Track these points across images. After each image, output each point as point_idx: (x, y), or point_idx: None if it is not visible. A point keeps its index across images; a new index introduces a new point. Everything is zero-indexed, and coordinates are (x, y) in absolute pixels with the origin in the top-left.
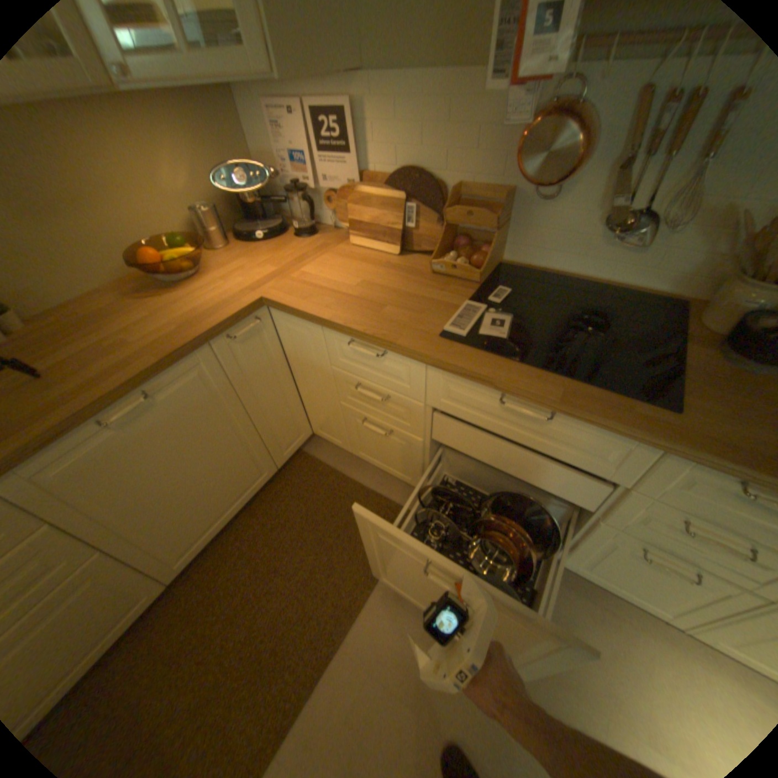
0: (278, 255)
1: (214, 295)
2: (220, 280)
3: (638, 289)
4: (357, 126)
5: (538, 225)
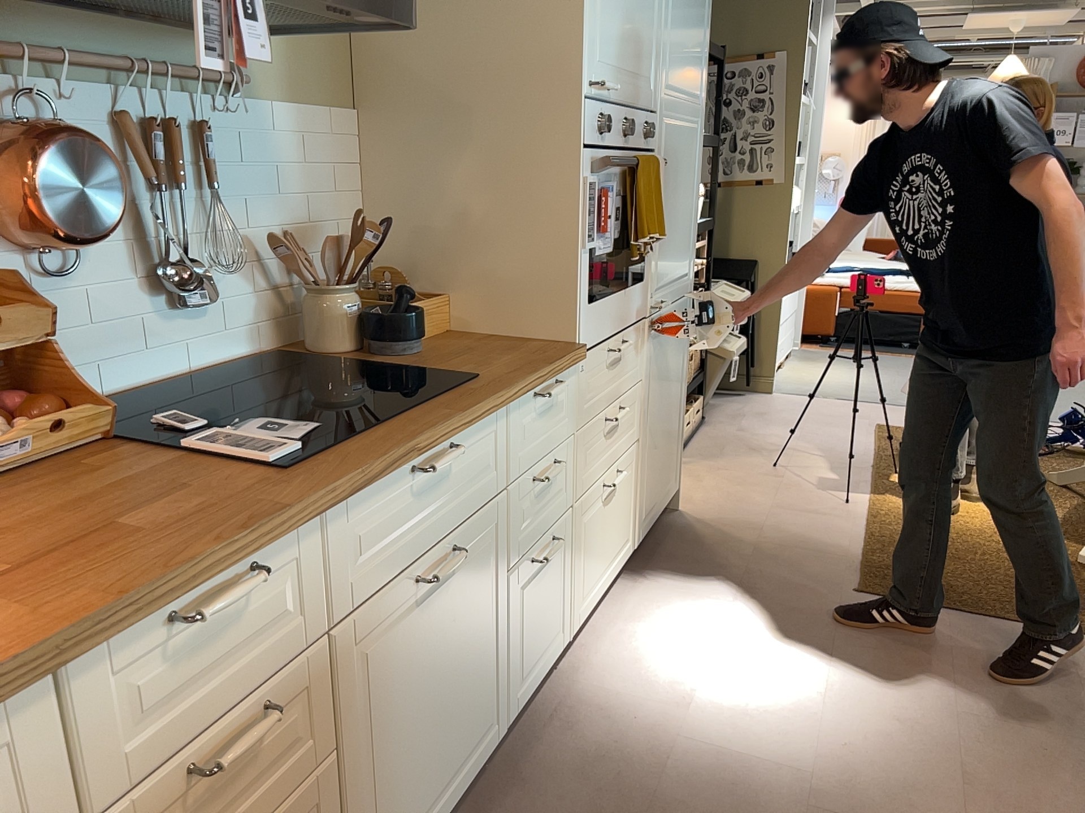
0: None
1: None
2: None
3: (223, 366)
4: None
5: (58, 327)
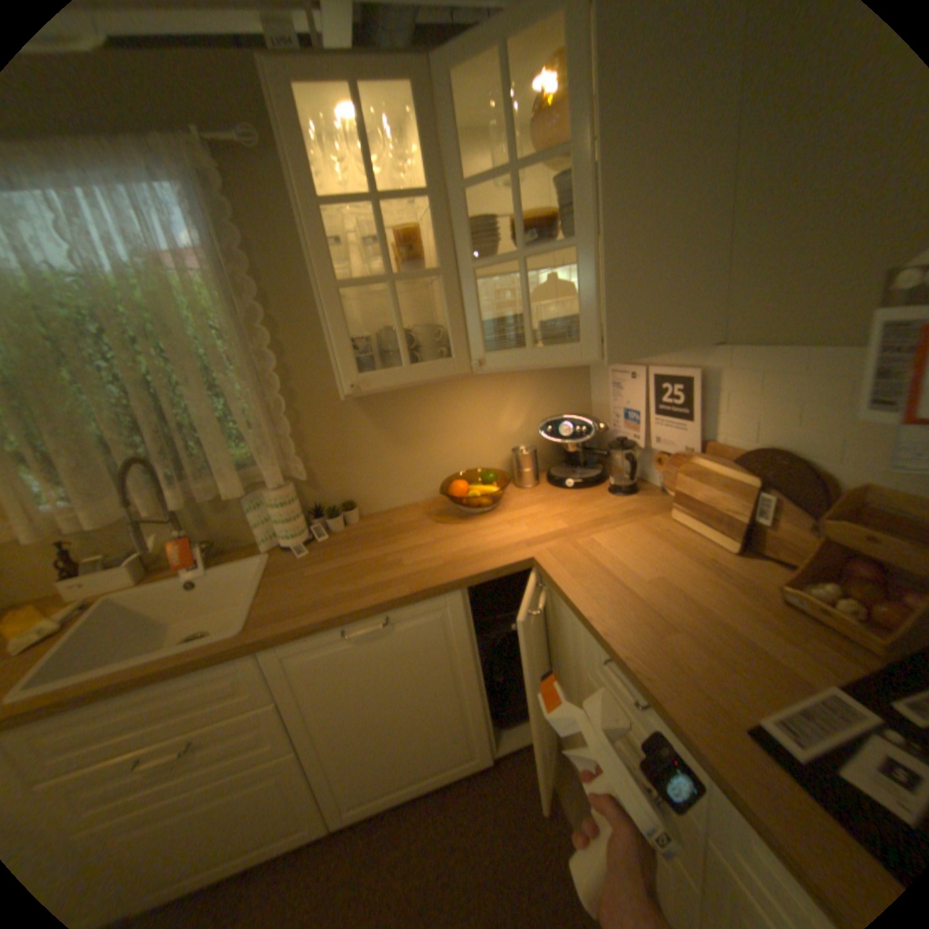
0: (578, 508)
1: (492, 538)
2: (507, 522)
3: None
4: (710, 395)
5: None
